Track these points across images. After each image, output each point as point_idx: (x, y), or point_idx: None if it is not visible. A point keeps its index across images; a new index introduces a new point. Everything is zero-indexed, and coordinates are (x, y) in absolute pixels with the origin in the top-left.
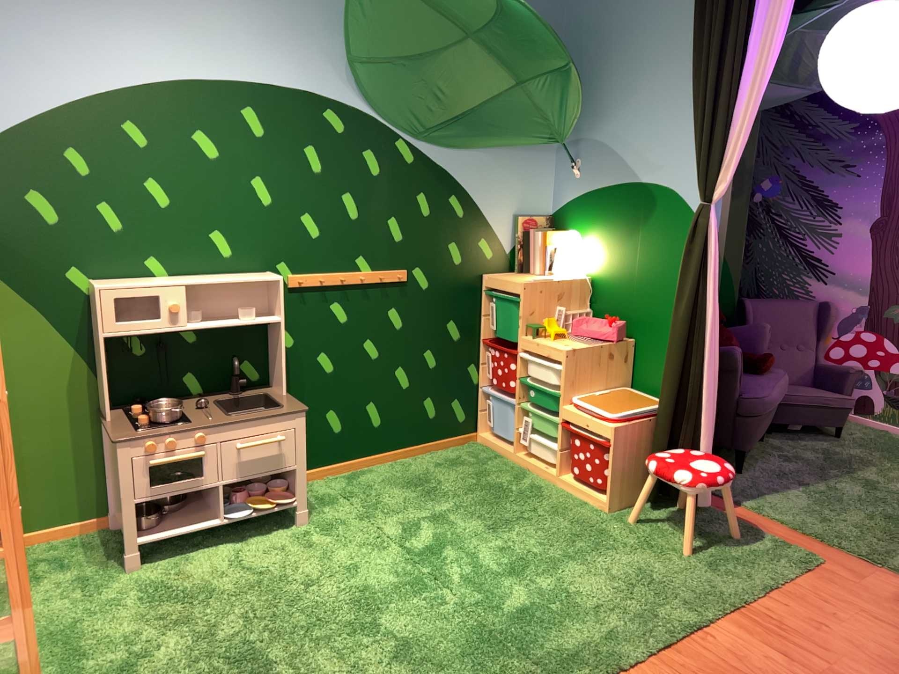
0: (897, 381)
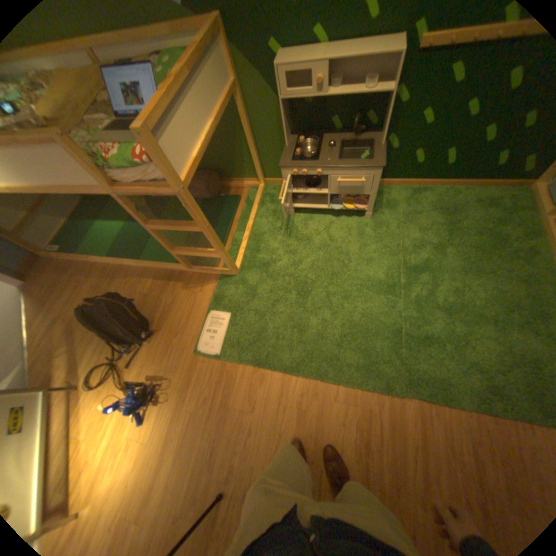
0: None
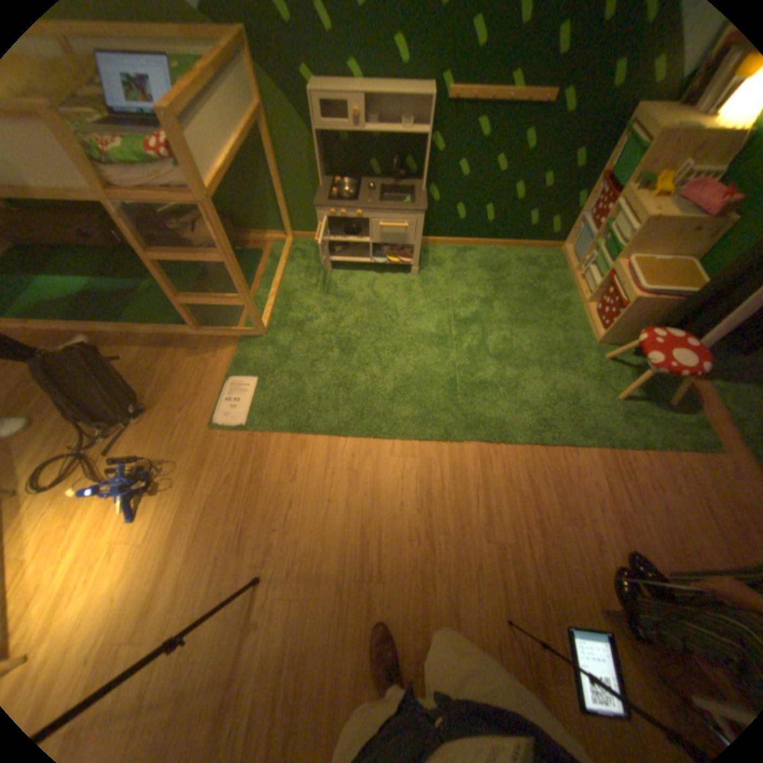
0: None
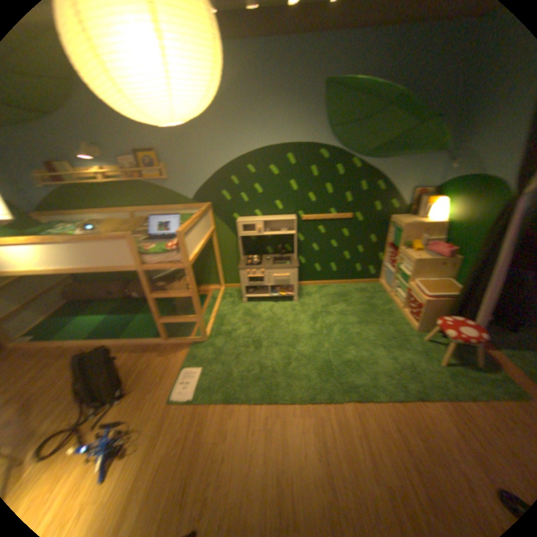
0: None
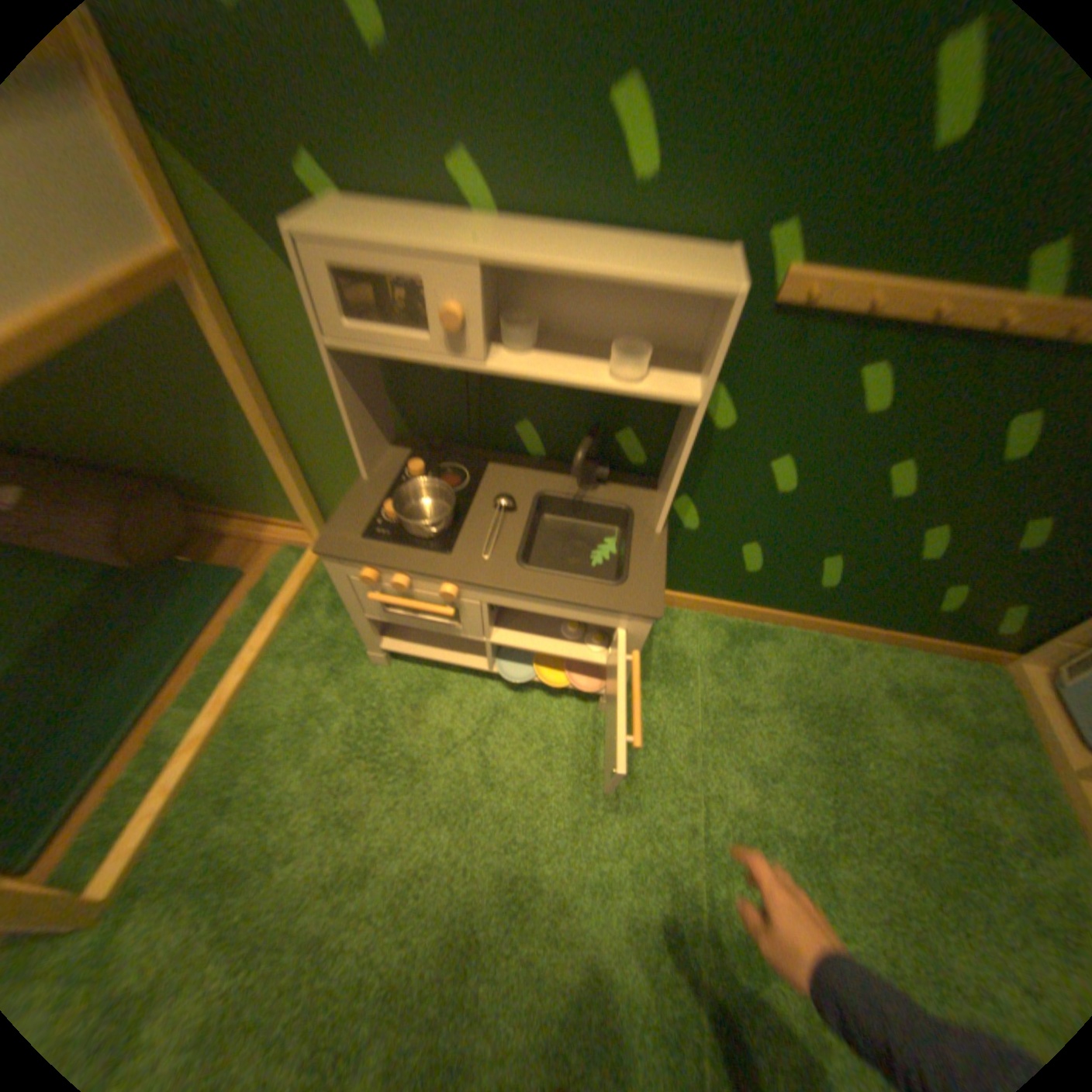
0: None
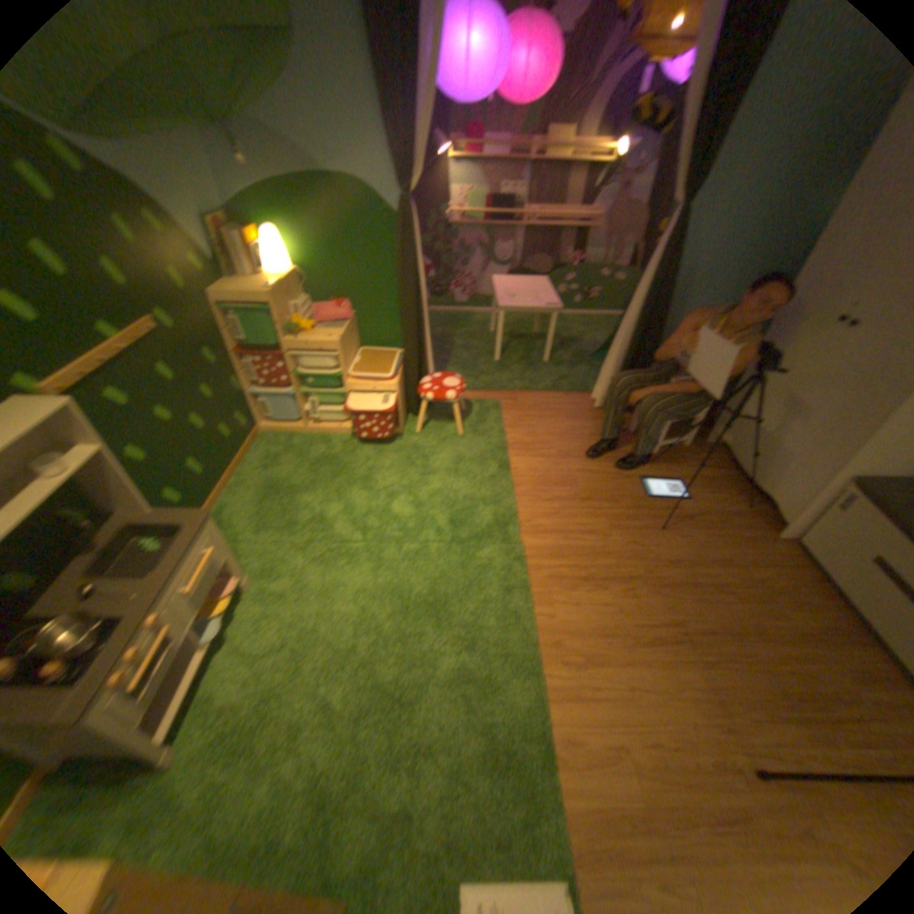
0: (435, 282)
